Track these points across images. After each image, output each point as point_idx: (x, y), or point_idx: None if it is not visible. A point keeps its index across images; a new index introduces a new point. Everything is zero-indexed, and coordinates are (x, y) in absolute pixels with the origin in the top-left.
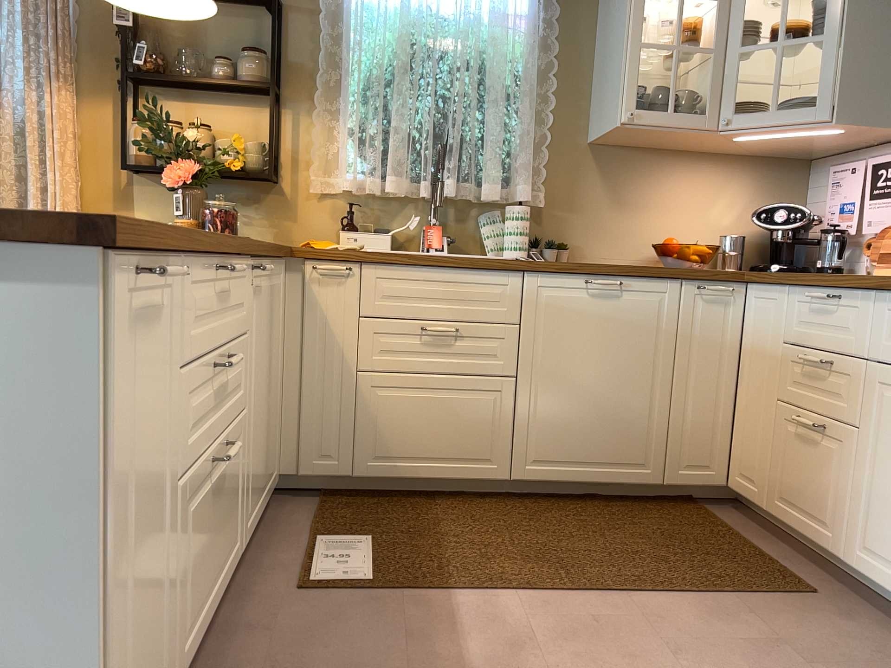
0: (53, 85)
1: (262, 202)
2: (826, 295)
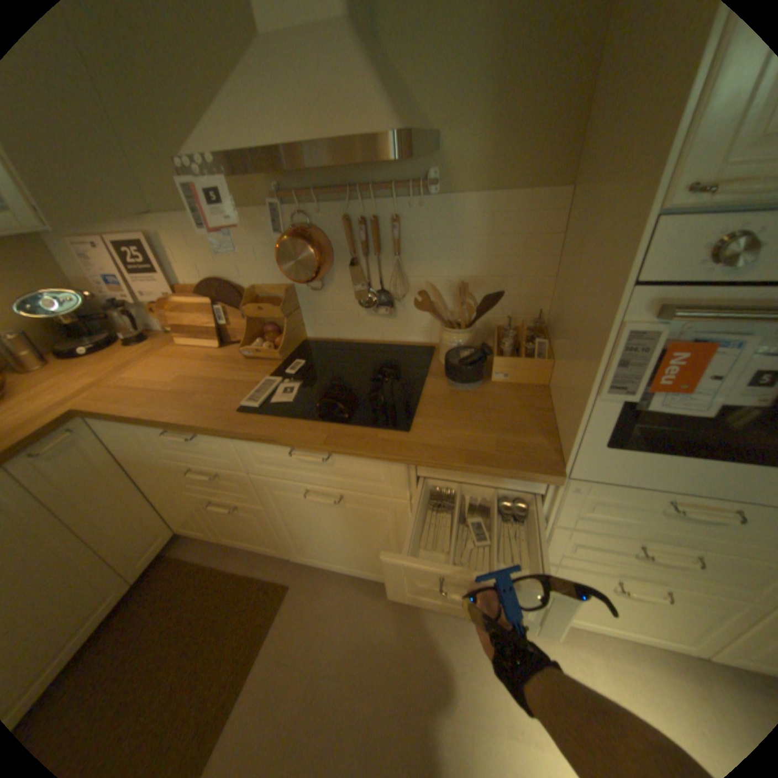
0: None
1: None
2: (182, 439)
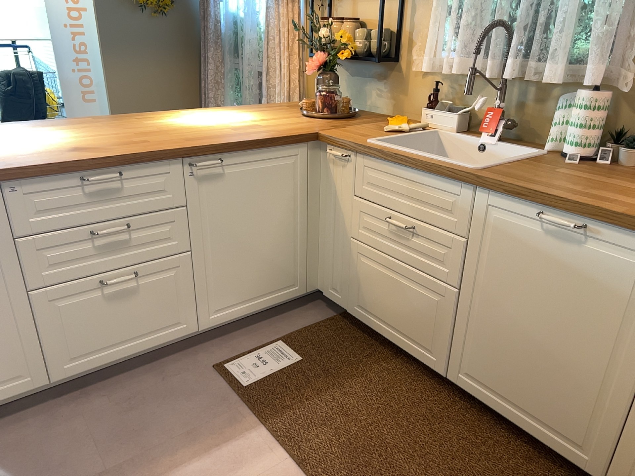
0: (282, 1)
1: (386, 79)
2: None
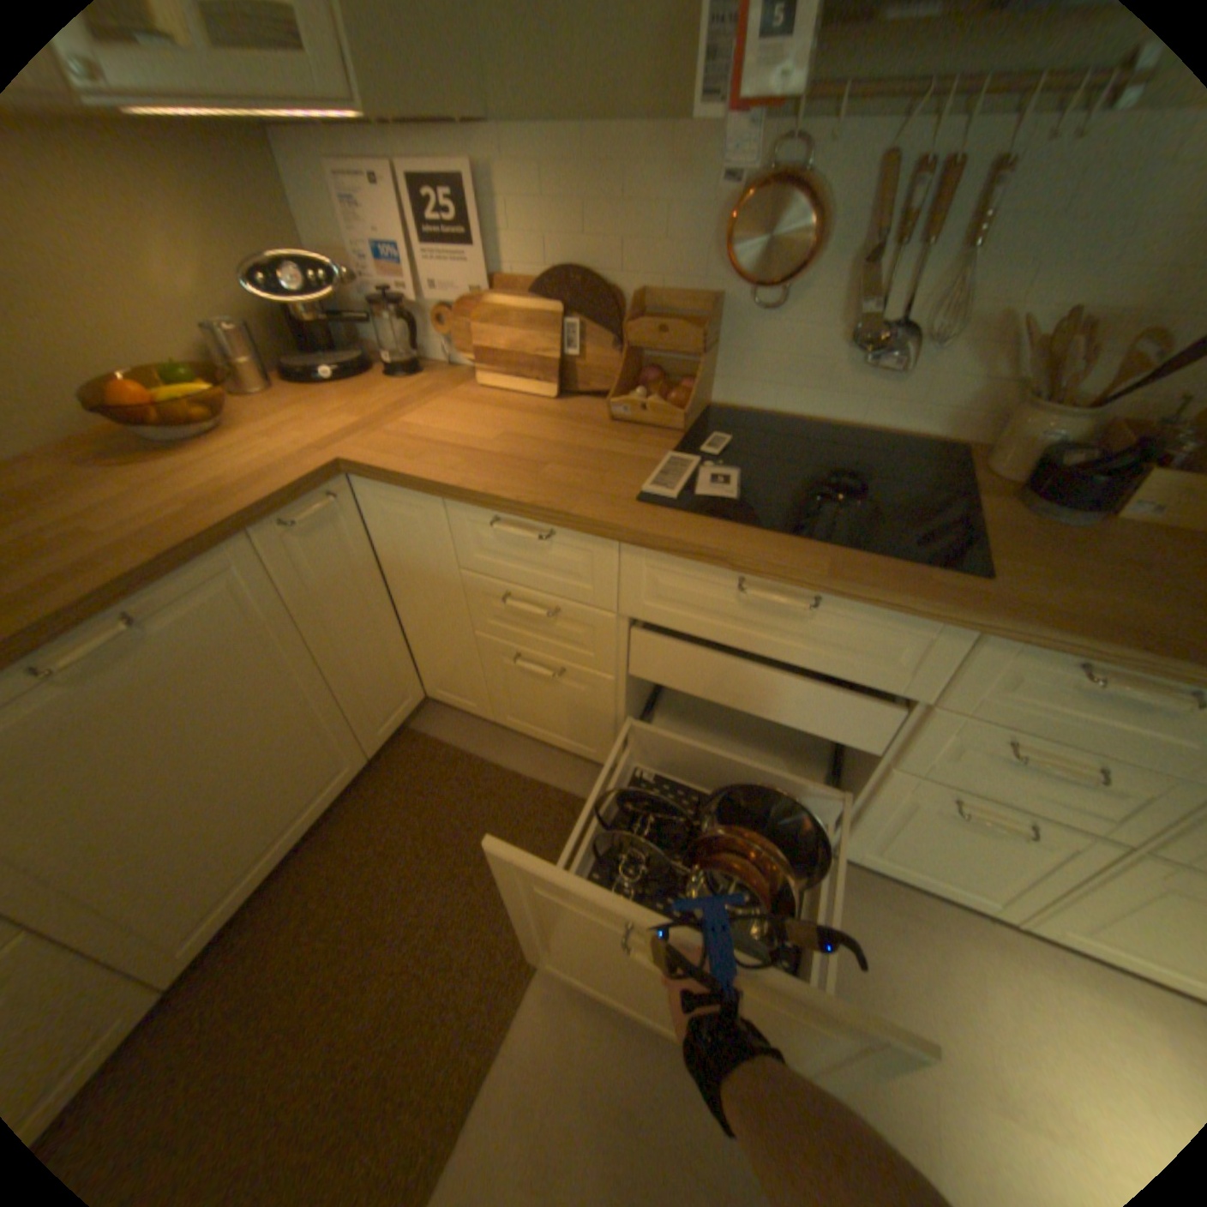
0: None
1: None
2: (533, 534)
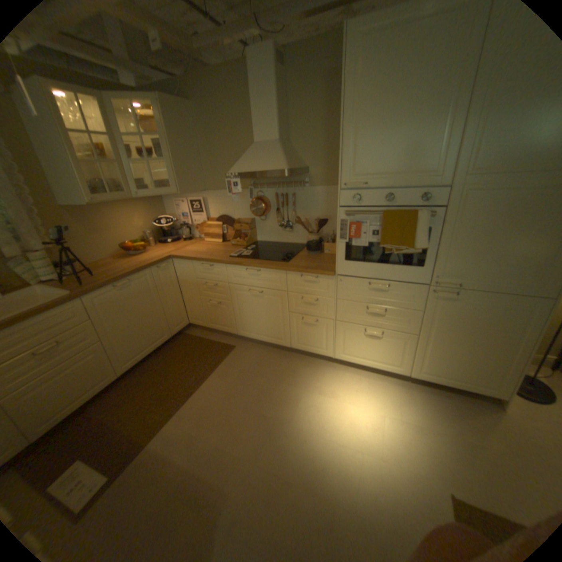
0: None
1: None
2: (209, 265)
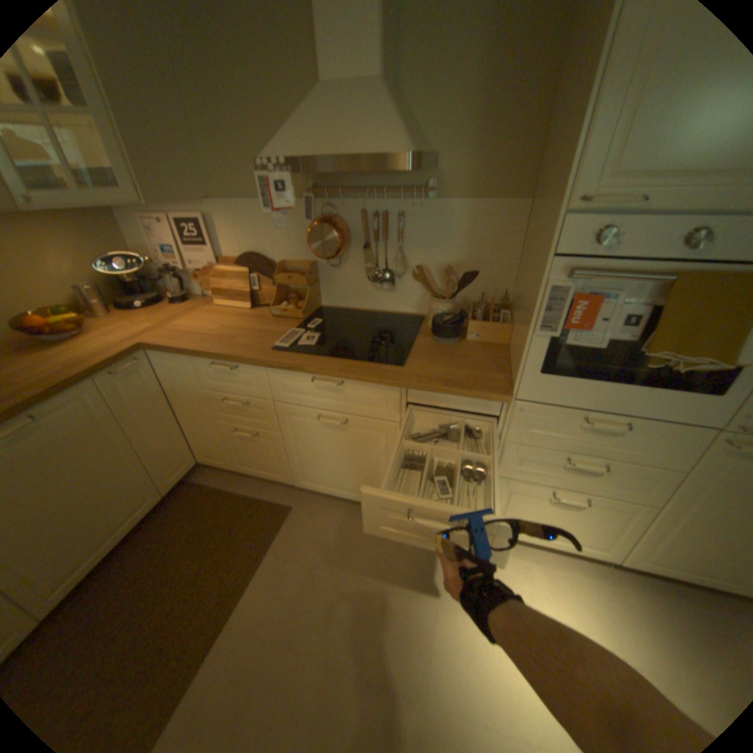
0: None
1: None
2: (228, 368)
